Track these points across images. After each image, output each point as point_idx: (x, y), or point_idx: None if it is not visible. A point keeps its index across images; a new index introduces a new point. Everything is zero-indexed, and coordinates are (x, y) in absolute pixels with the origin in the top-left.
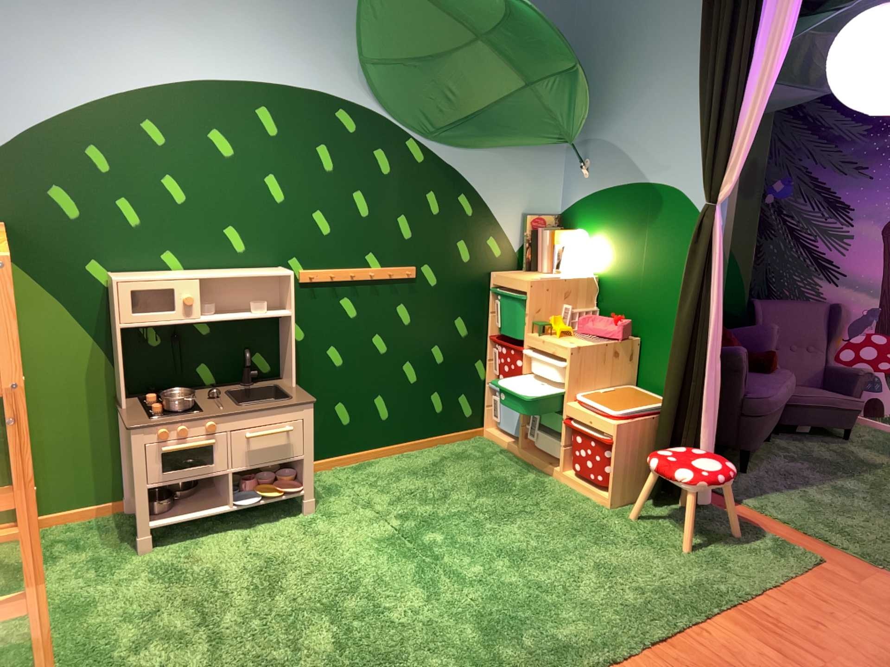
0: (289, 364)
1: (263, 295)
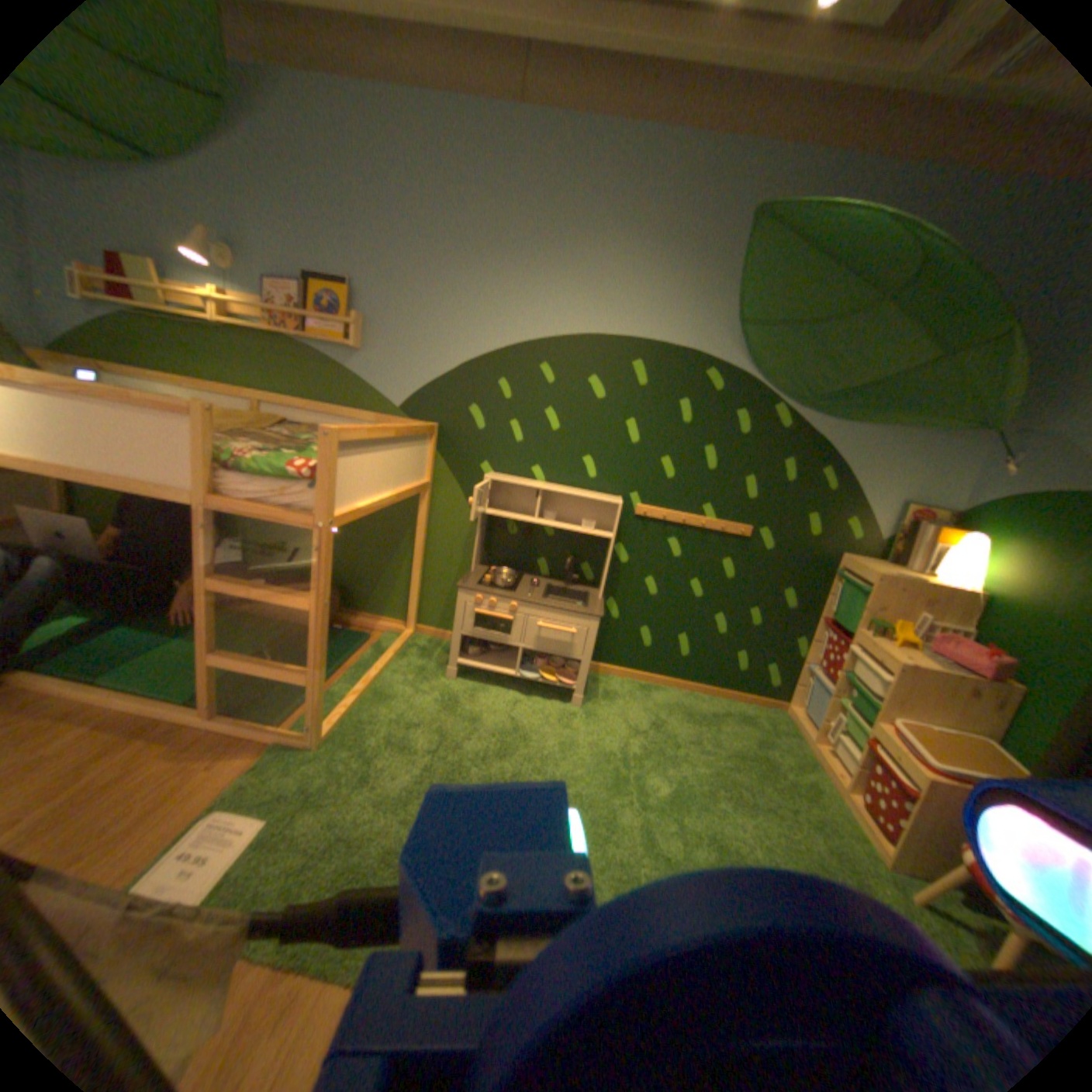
0: (599, 577)
1: (595, 514)
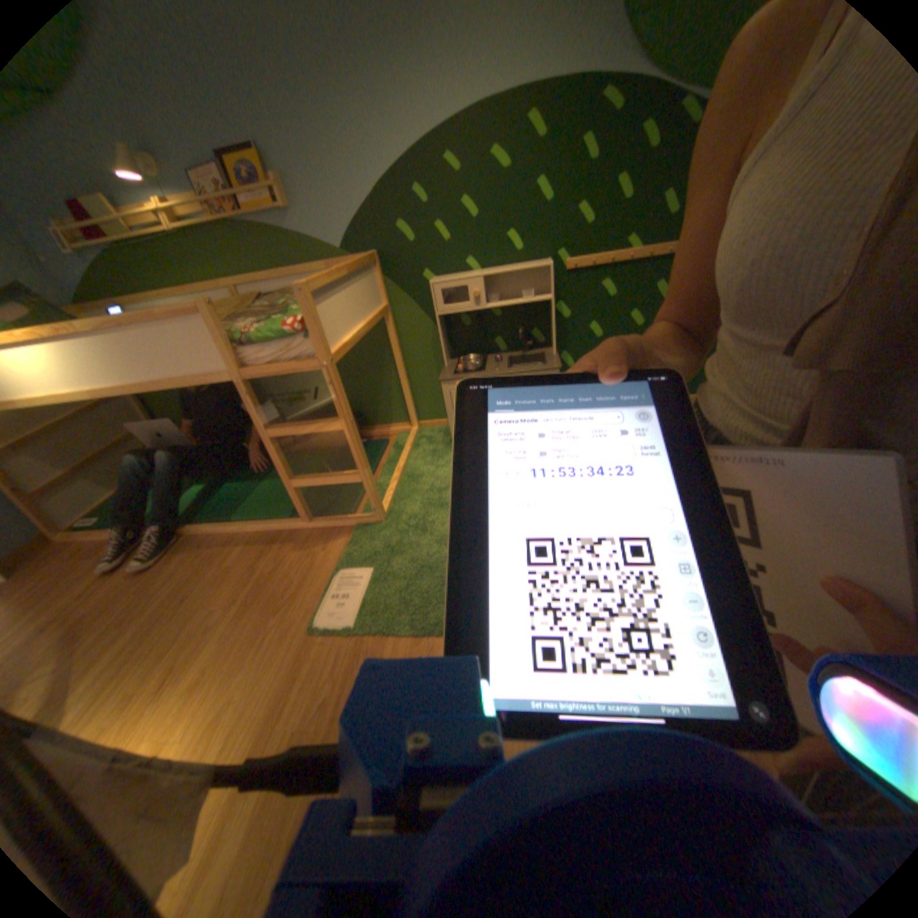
0: (550, 336)
1: (532, 281)
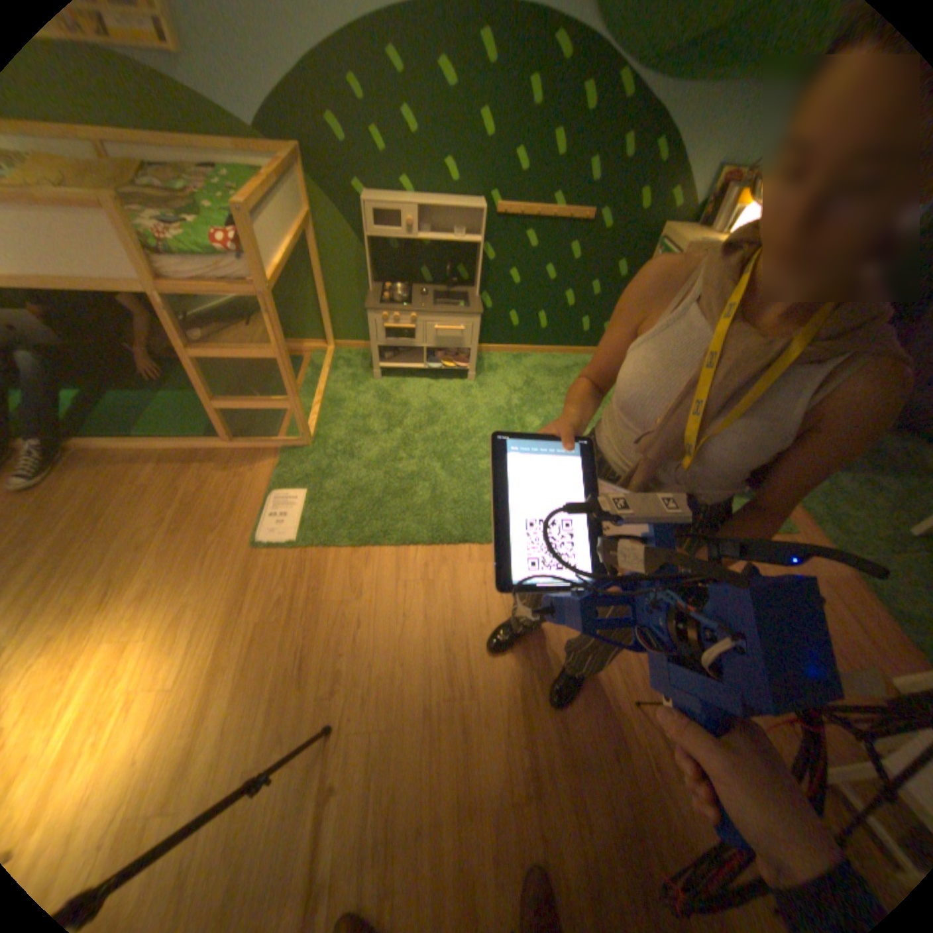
0: (475, 280)
1: (465, 221)
